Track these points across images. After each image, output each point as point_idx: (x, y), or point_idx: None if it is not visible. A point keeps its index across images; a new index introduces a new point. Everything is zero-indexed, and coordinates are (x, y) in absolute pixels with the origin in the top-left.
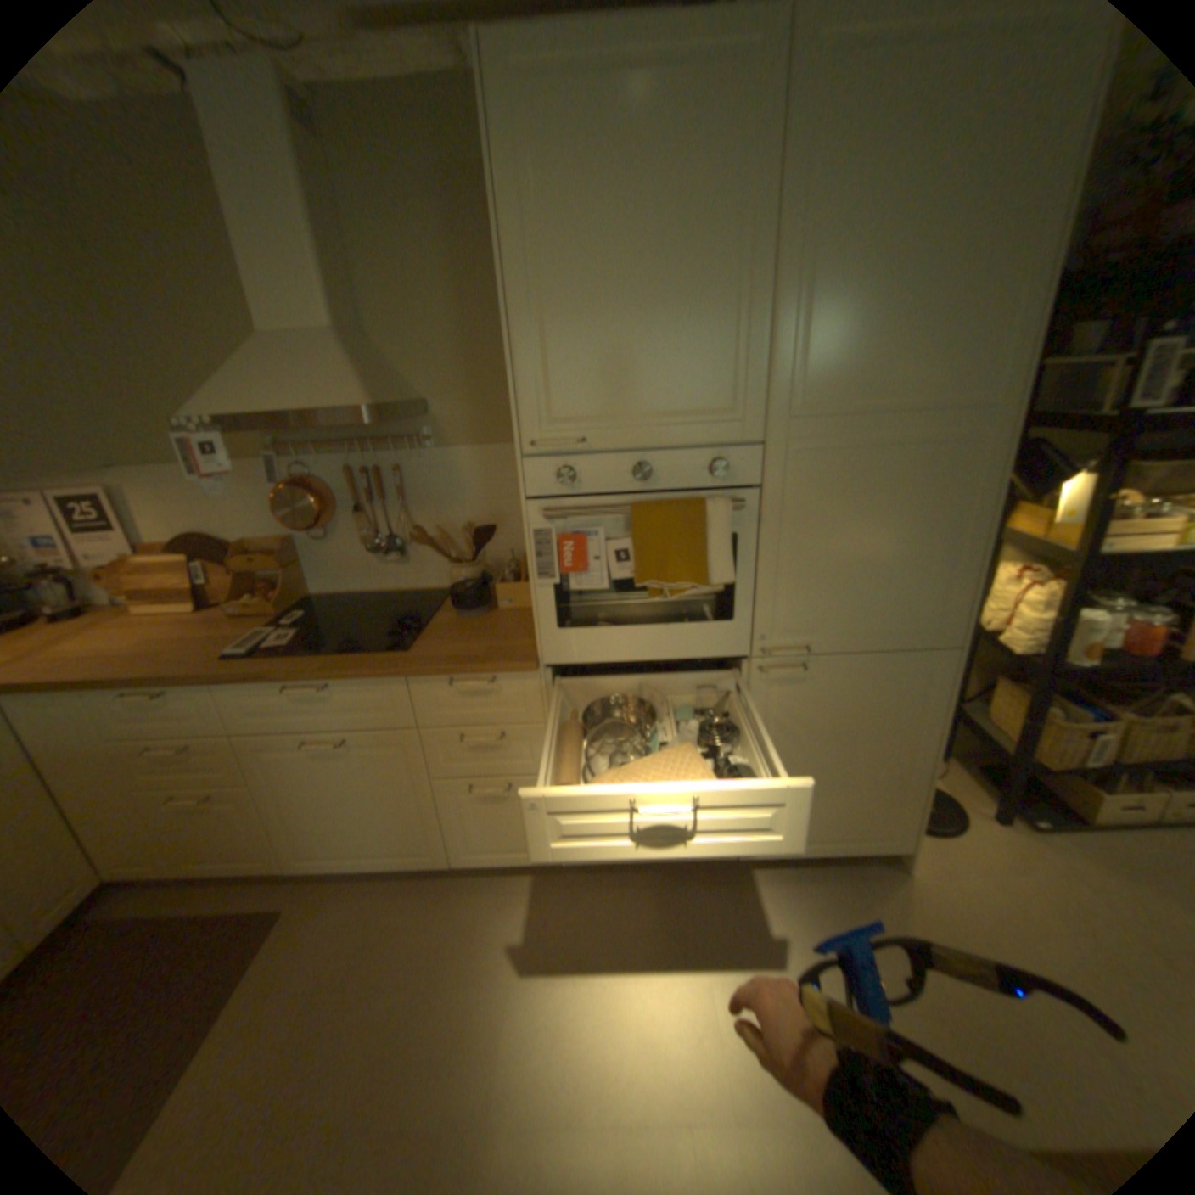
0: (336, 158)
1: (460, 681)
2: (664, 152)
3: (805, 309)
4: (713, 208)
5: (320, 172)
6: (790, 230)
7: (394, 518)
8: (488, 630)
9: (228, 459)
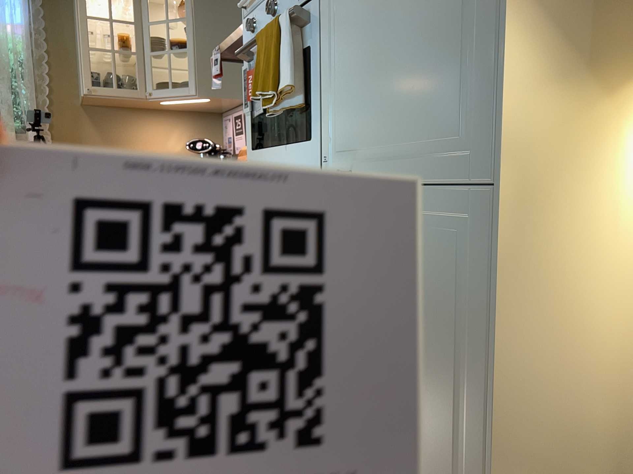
0: None
1: None
2: None
3: None
4: None
5: None
6: None
7: None
8: None
9: None
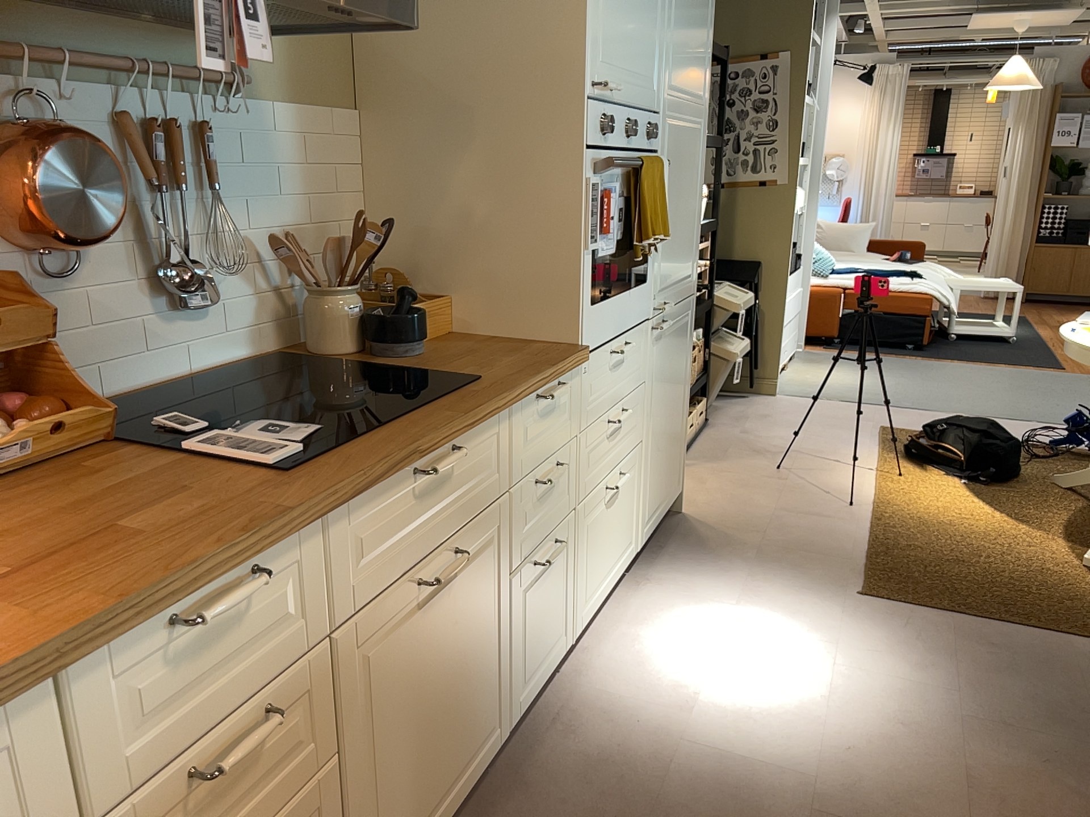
0: None
1: (552, 392)
2: None
3: (673, 14)
4: None
5: None
6: None
7: (190, 227)
8: (476, 351)
9: None
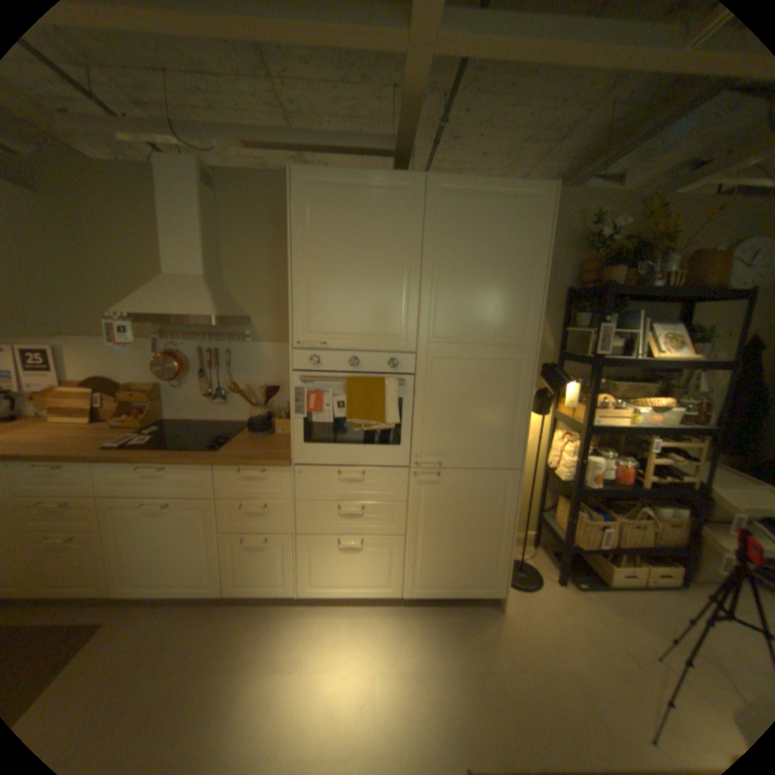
0: (220, 200)
1: (243, 470)
2: (369, 222)
3: (433, 294)
4: (391, 247)
5: (211, 205)
6: (426, 260)
7: (221, 378)
8: (265, 444)
9: (130, 337)
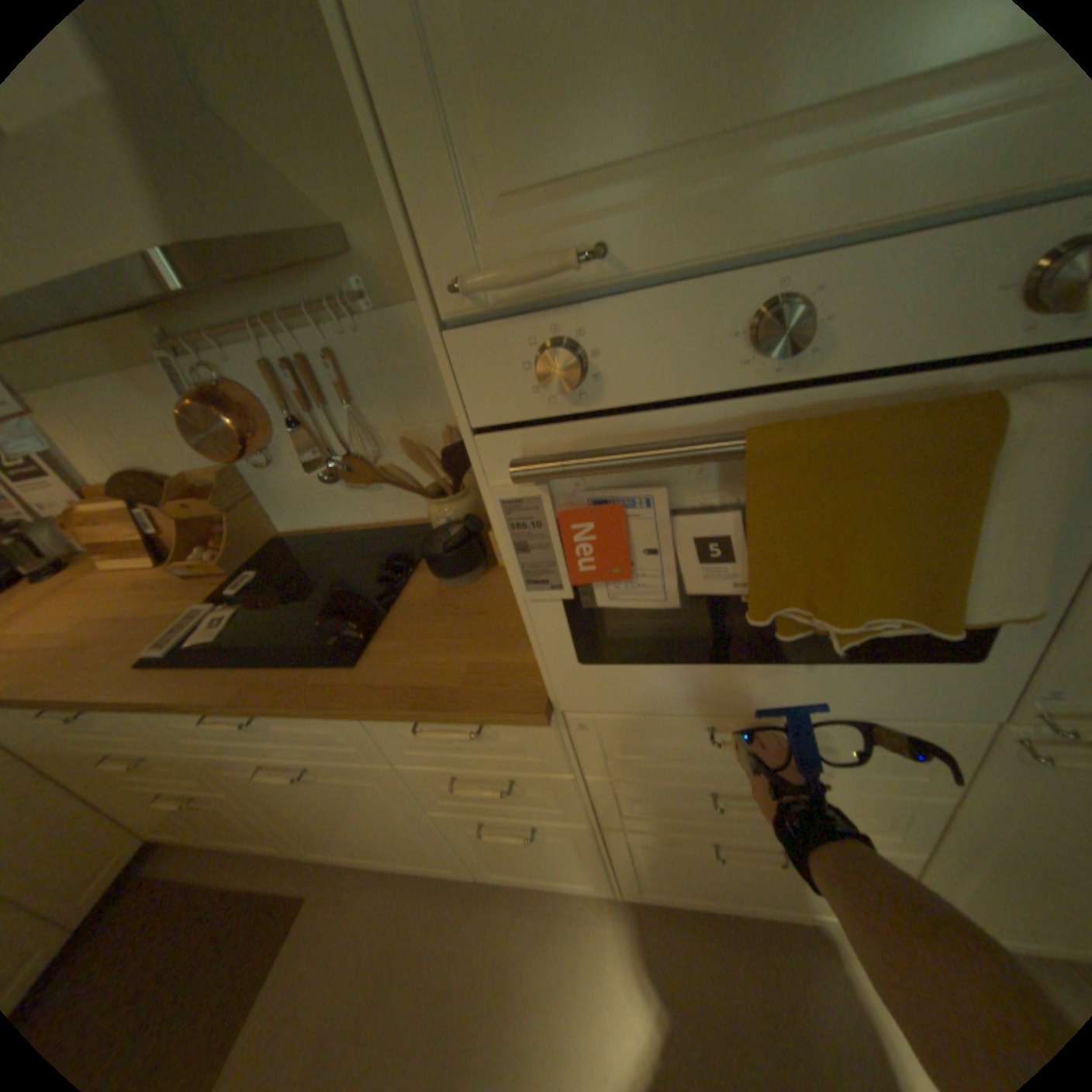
0: None
1: (427, 730)
2: None
3: None
4: None
5: None
6: None
7: (345, 430)
8: (476, 619)
9: (122, 370)
